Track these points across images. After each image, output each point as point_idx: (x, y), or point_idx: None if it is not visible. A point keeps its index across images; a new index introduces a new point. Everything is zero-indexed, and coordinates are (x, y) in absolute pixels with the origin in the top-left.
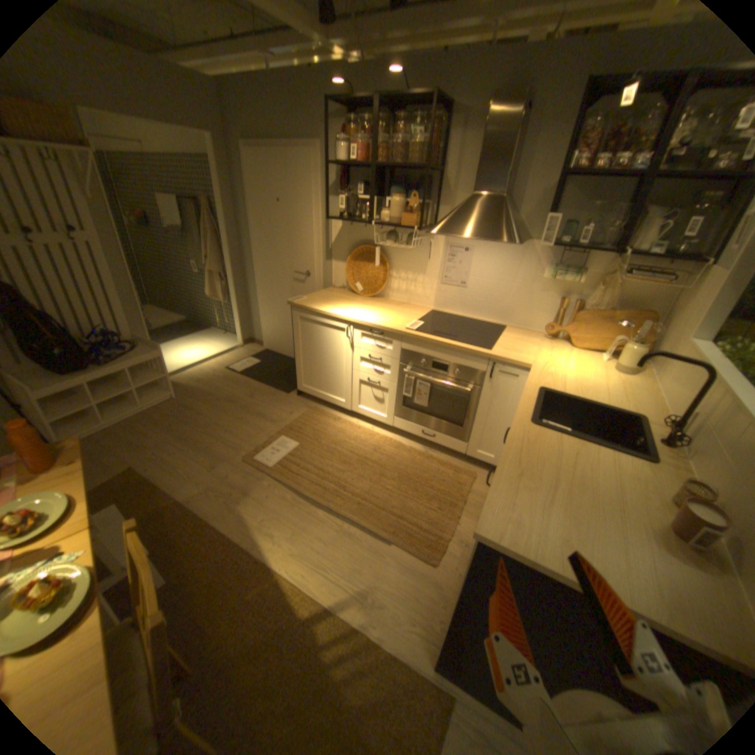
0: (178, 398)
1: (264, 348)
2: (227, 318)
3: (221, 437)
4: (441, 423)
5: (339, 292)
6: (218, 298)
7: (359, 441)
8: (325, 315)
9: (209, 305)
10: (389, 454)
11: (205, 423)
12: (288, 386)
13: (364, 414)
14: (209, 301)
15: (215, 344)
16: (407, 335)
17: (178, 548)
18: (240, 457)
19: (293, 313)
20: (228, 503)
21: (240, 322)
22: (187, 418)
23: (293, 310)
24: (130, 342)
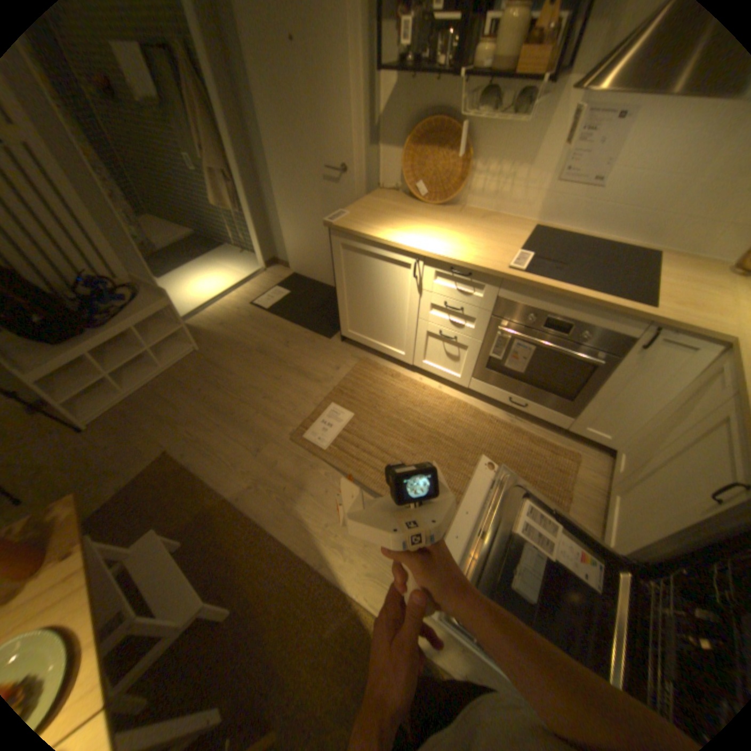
0: (201, 351)
1: (291, 272)
2: (240, 232)
3: (260, 406)
4: (541, 393)
5: (392, 198)
6: (225, 206)
7: (426, 407)
8: (381, 243)
9: (216, 215)
10: (466, 426)
11: (239, 386)
12: (328, 328)
13: (430, 371)
14: (215, 210)
15: (232, 268)
16: (513, 279)
17: (236, 566)
18: (287, 434)
19: (331, 237)
20: (283, 501)
21: (257, 238)
22: (217, 379)
23: (331, 233)
24: (128, 286)
